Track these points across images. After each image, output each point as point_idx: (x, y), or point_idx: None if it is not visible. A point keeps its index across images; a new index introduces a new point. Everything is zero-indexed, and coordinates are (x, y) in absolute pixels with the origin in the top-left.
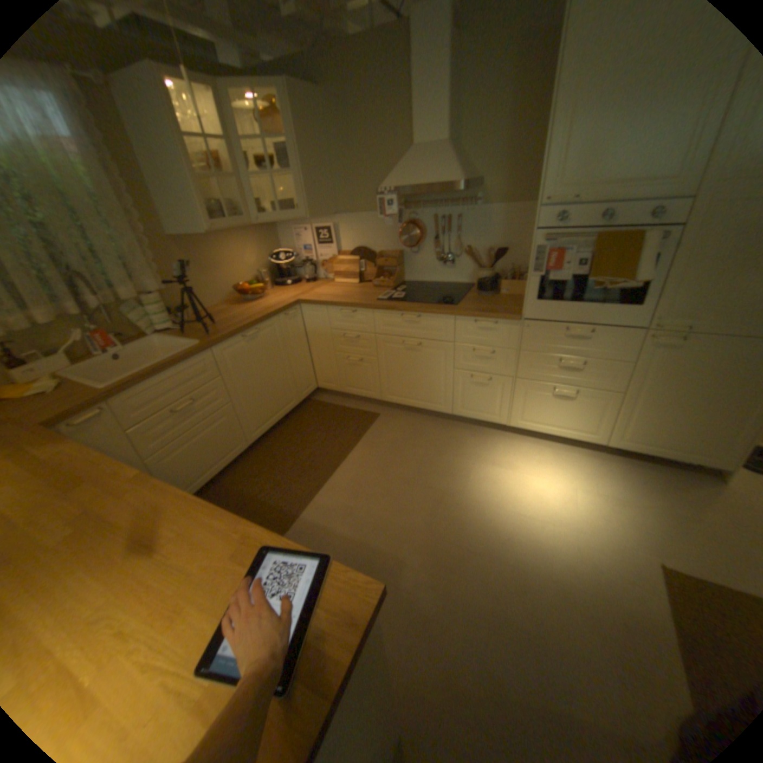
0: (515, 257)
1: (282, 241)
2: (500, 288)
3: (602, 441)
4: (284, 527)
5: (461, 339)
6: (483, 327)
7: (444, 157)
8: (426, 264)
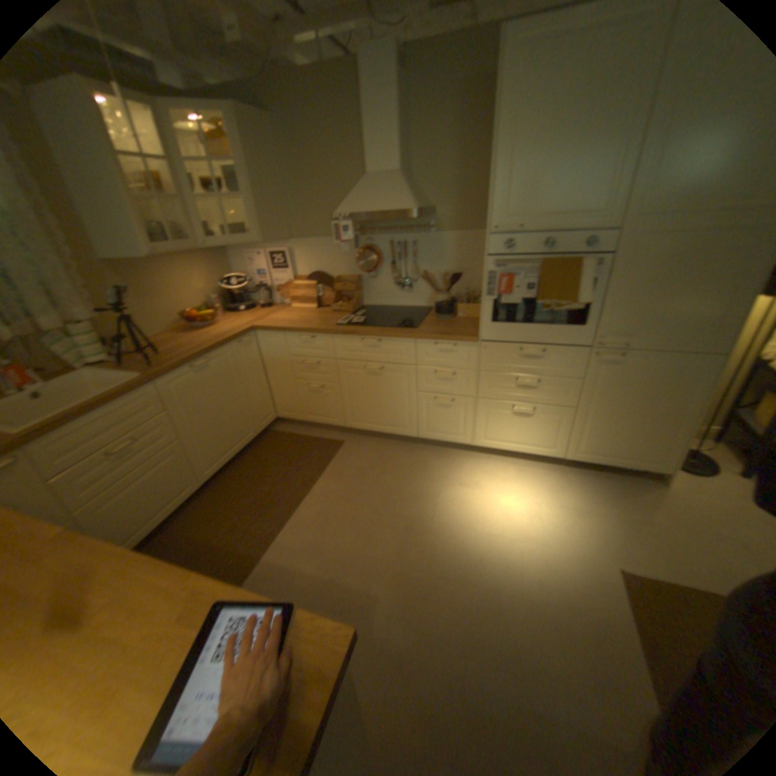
0: (470, 282)
1: (234, 265)
2: (458, 311)
3: (560, 454)
4: (244, 573)
5: (423, 362)
6: (443, 349)
7: (397, 185)
8: (385, 288)
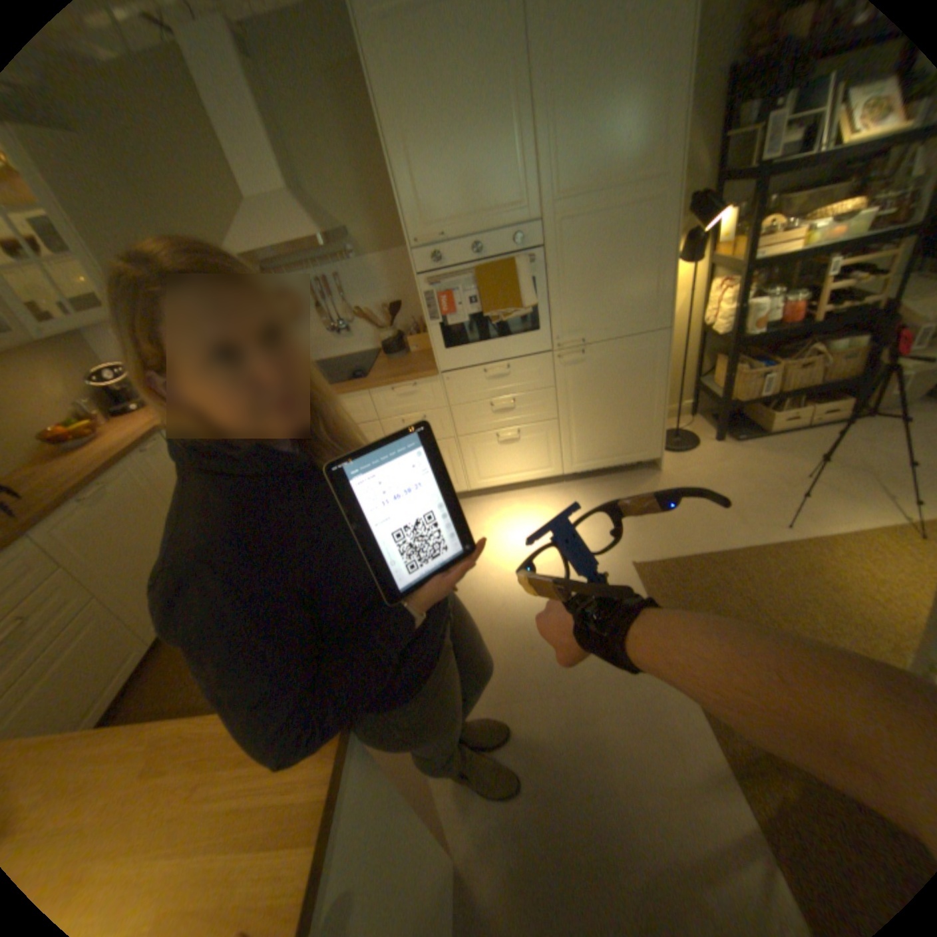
0: (412, 310)
1: (97, 355)
2: (408, 347)
3: (556, 472)
4: None
5: (384, 414)
6: (402, 394)
7: (285, 210)
8: (316, 339)
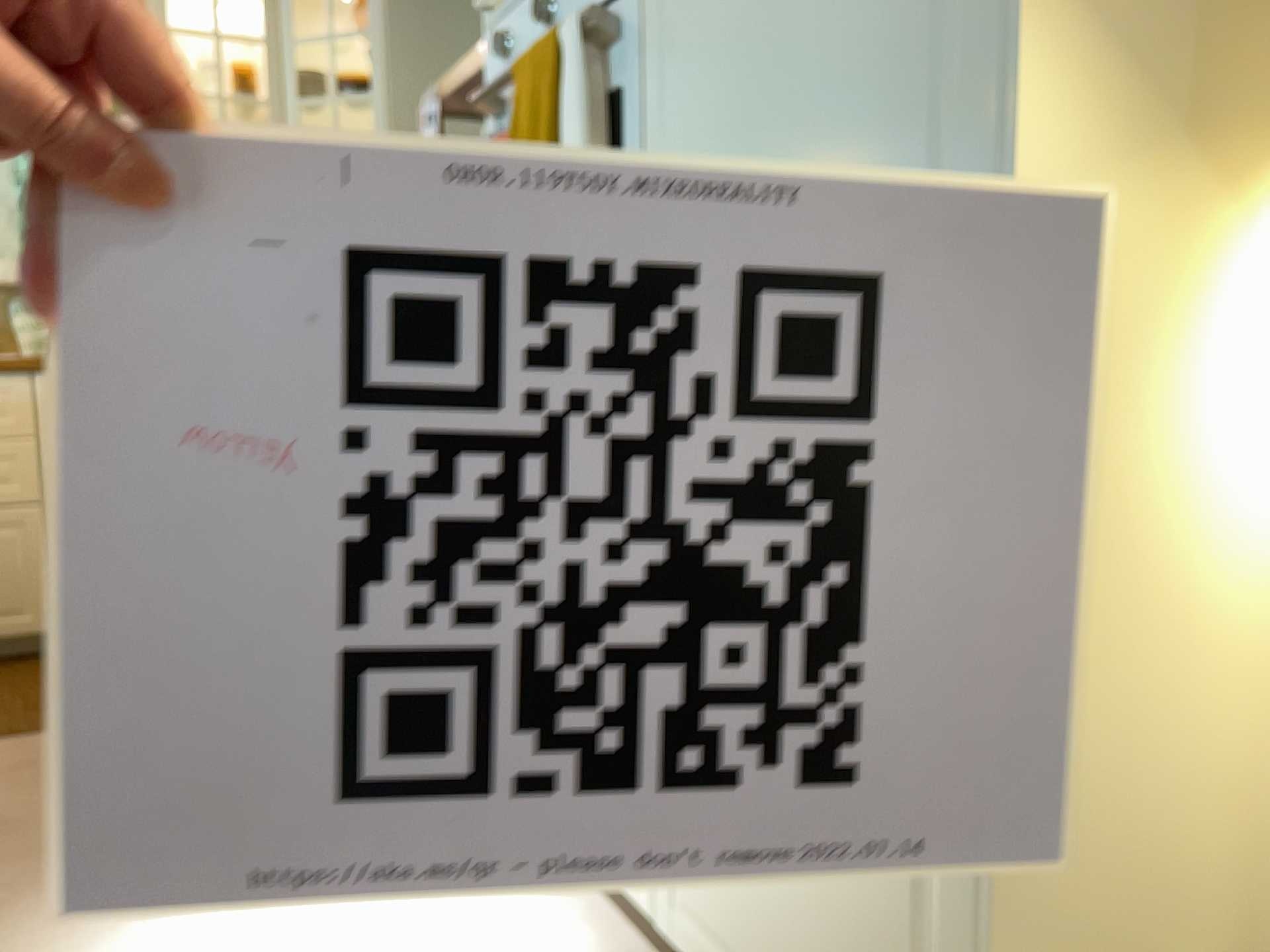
0: None
1: None
2: None
3: (651, 907)
4: None
5: None
6: None
7: None
8: None
